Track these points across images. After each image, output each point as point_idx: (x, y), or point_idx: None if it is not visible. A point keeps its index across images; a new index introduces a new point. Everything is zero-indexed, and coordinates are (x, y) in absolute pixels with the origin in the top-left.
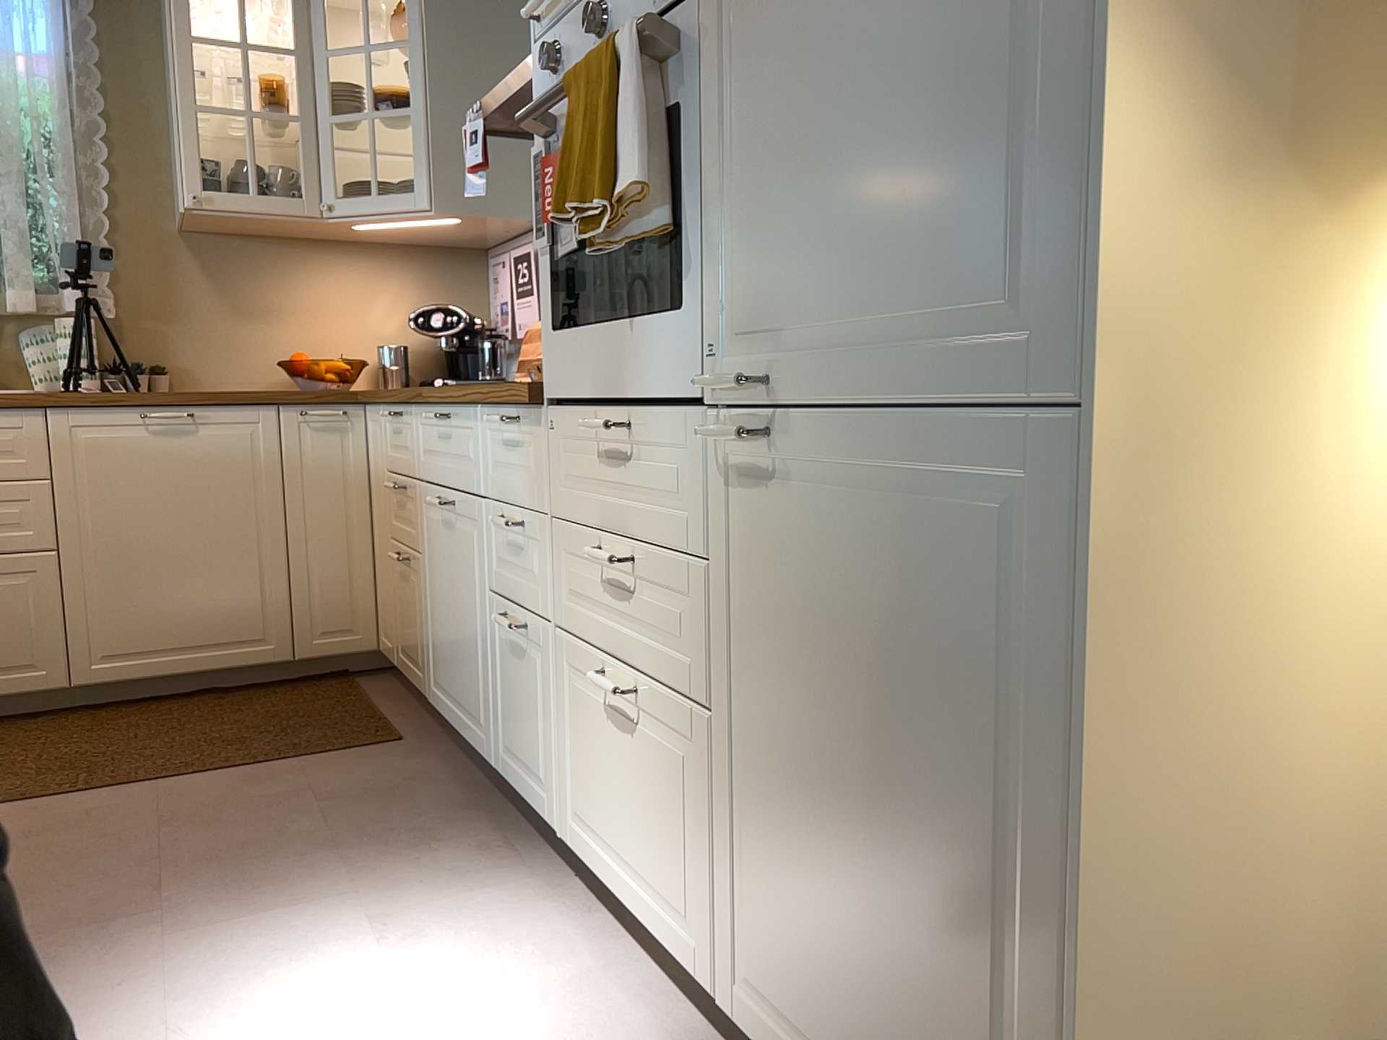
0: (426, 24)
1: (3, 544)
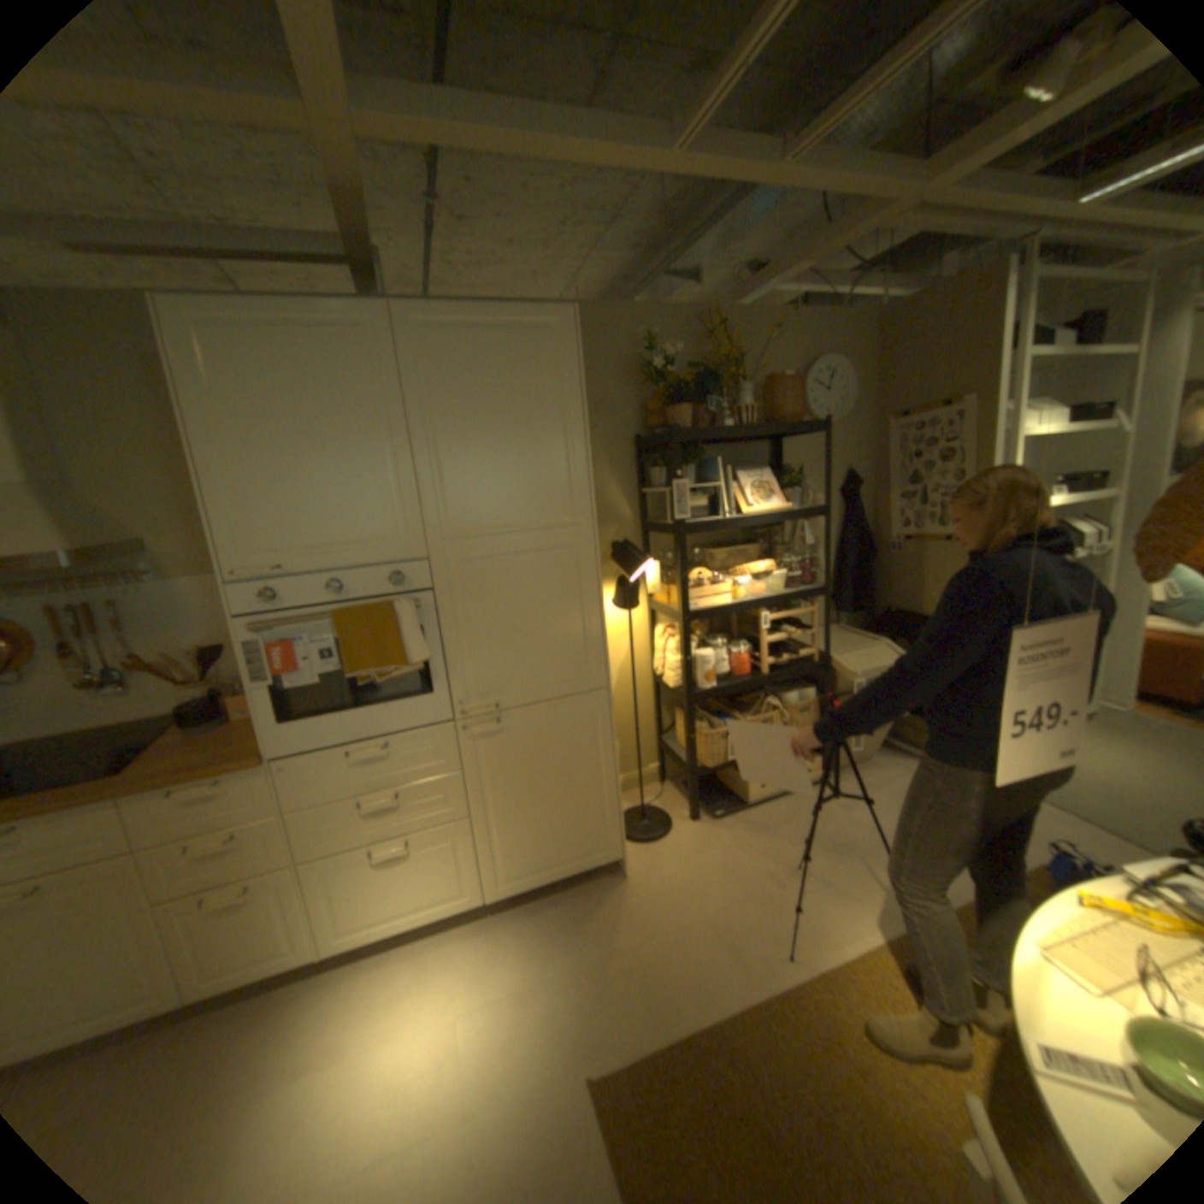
0: None
1: None
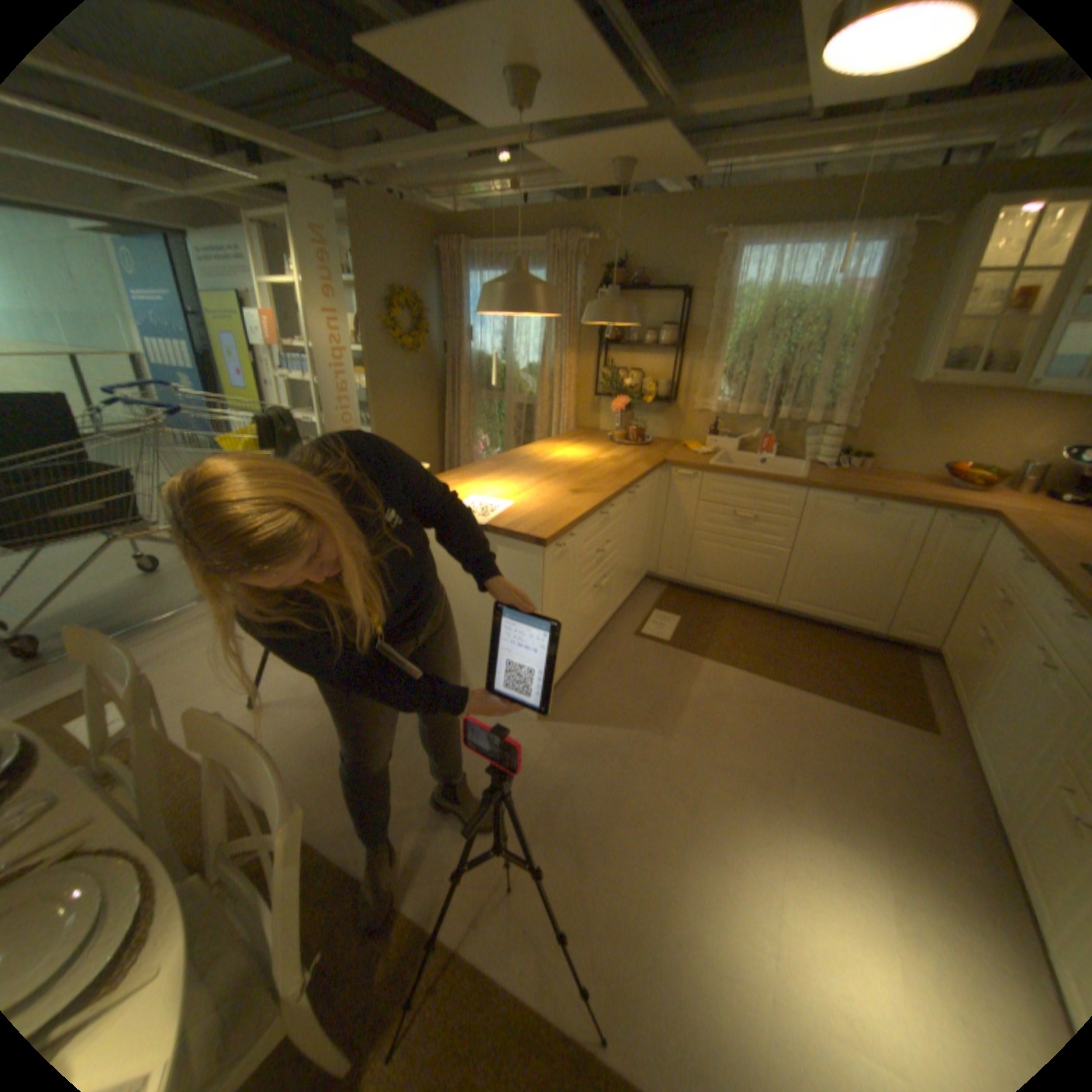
0: None
1: (770, 541)
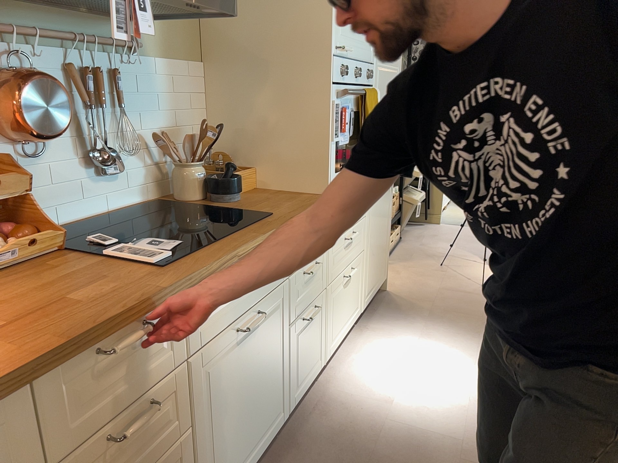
0: None
1: None
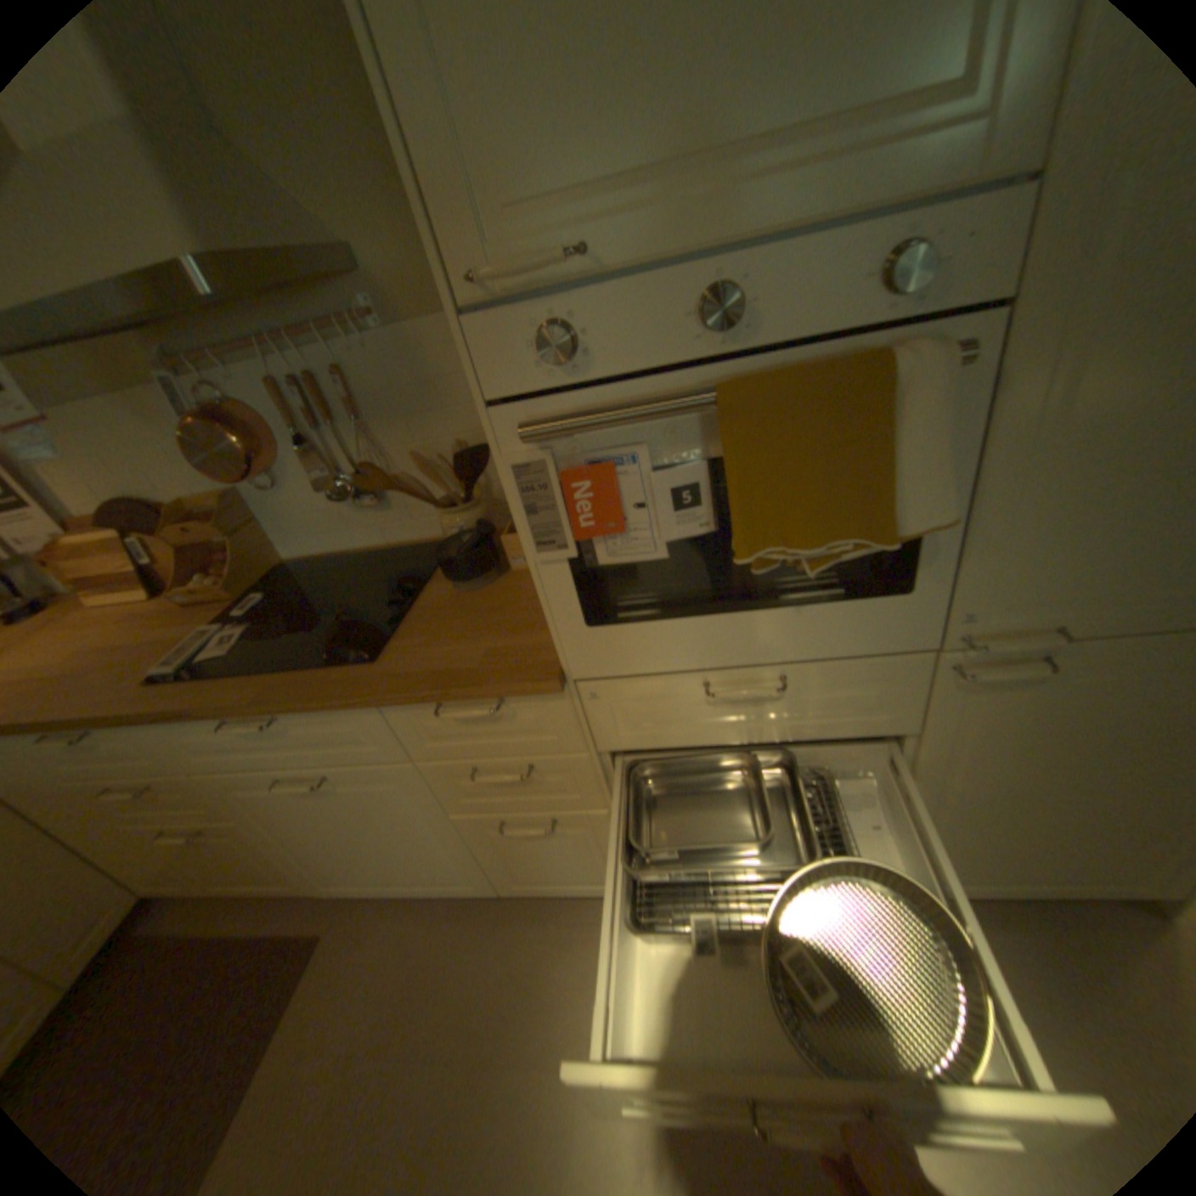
0: None
1: None
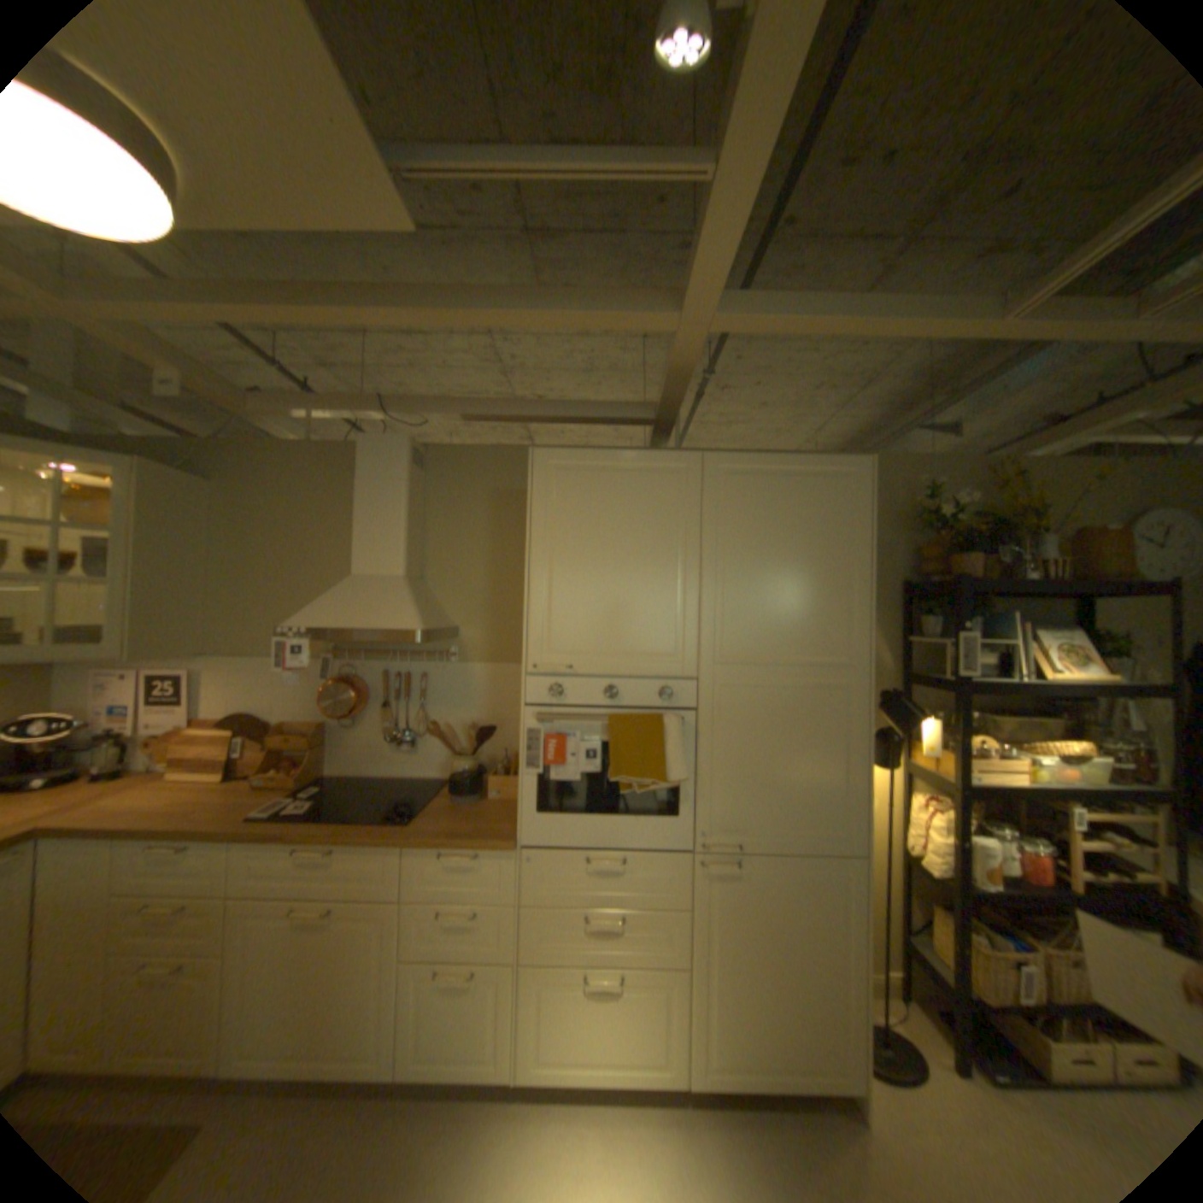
0: (128, 519)
1: None
